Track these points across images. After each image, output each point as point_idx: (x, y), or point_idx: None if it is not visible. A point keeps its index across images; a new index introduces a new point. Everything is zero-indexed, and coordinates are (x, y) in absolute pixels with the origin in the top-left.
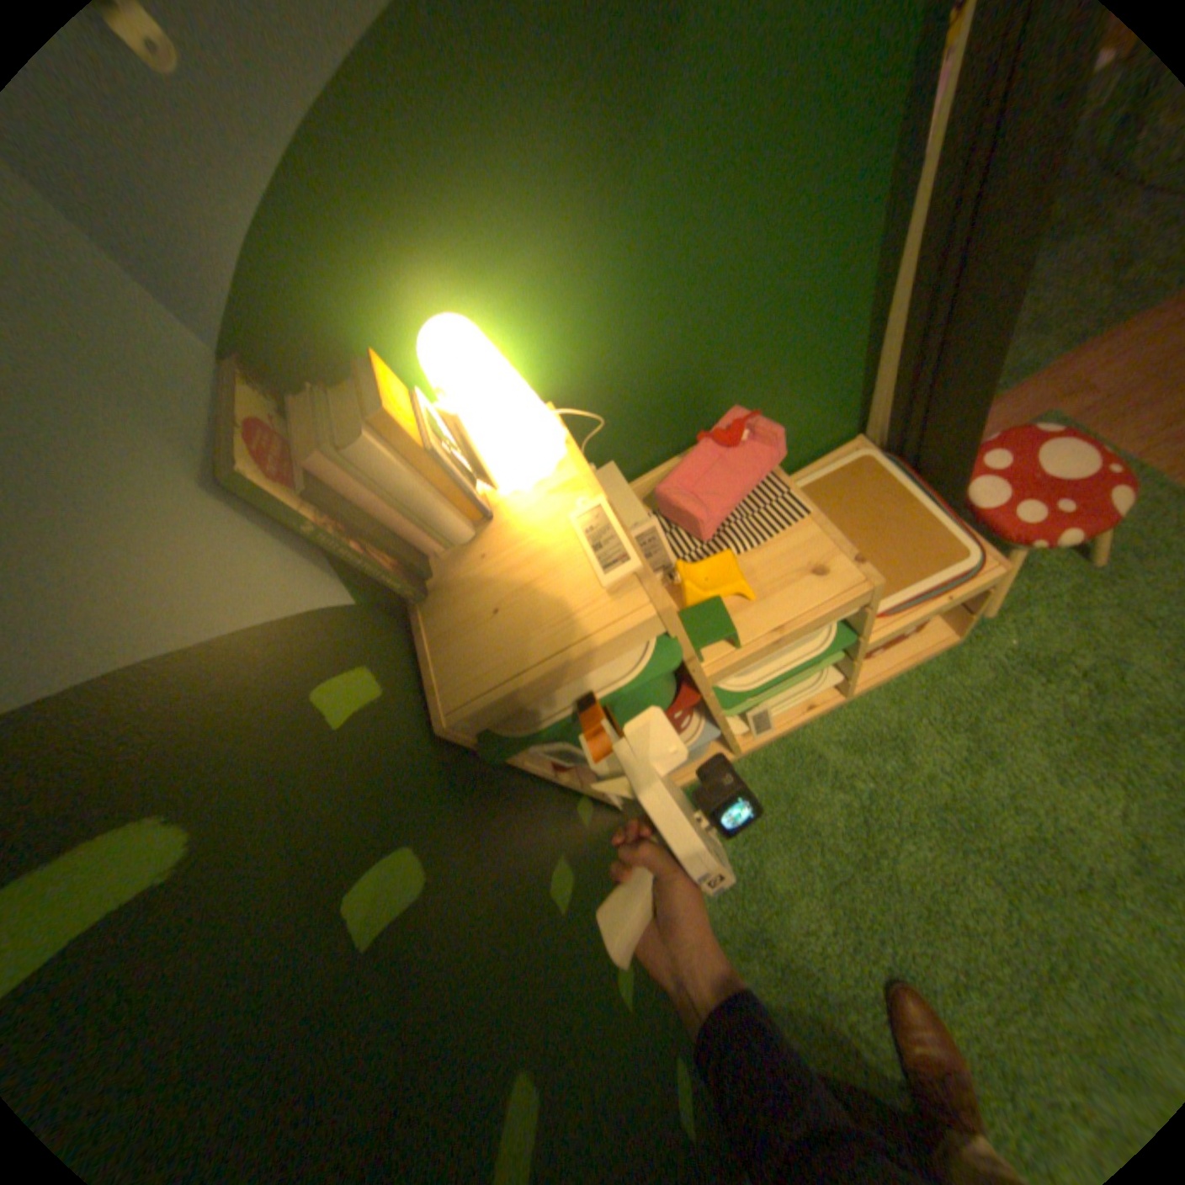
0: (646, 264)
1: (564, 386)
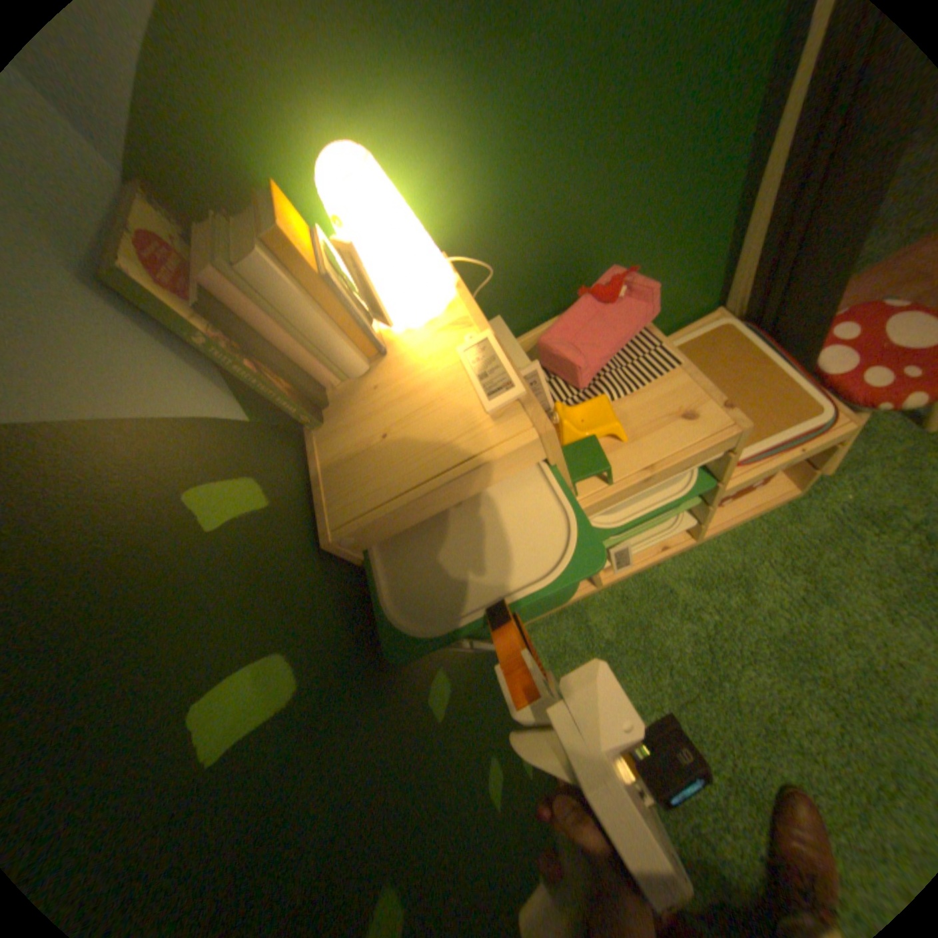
0: (537, 114)
1: (457, 238)
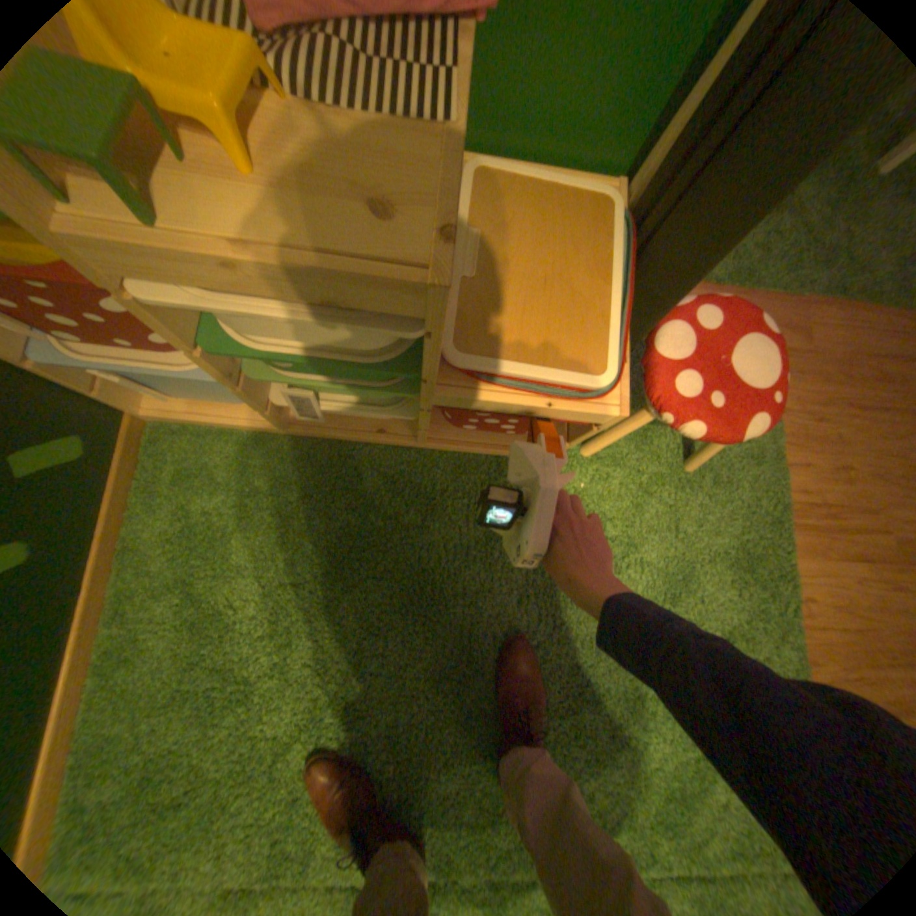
0: None
1: None
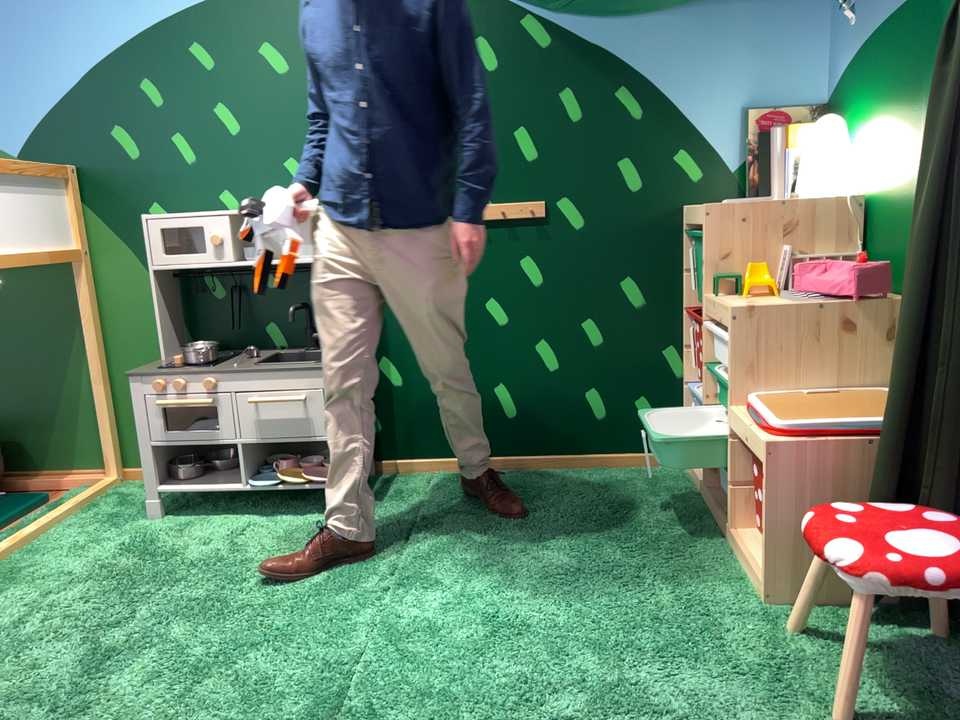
0: (910, 150)
1: (872, 195)
